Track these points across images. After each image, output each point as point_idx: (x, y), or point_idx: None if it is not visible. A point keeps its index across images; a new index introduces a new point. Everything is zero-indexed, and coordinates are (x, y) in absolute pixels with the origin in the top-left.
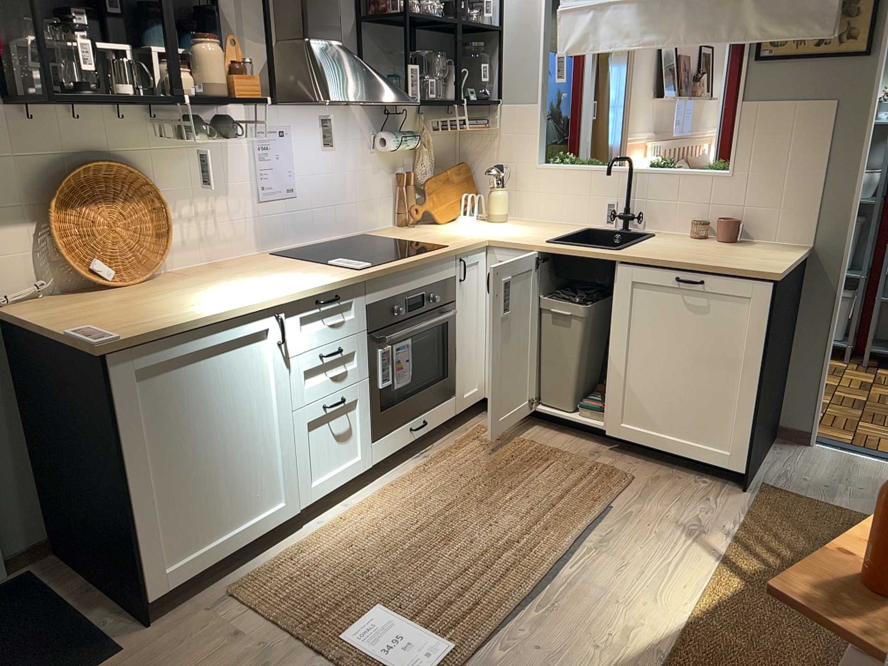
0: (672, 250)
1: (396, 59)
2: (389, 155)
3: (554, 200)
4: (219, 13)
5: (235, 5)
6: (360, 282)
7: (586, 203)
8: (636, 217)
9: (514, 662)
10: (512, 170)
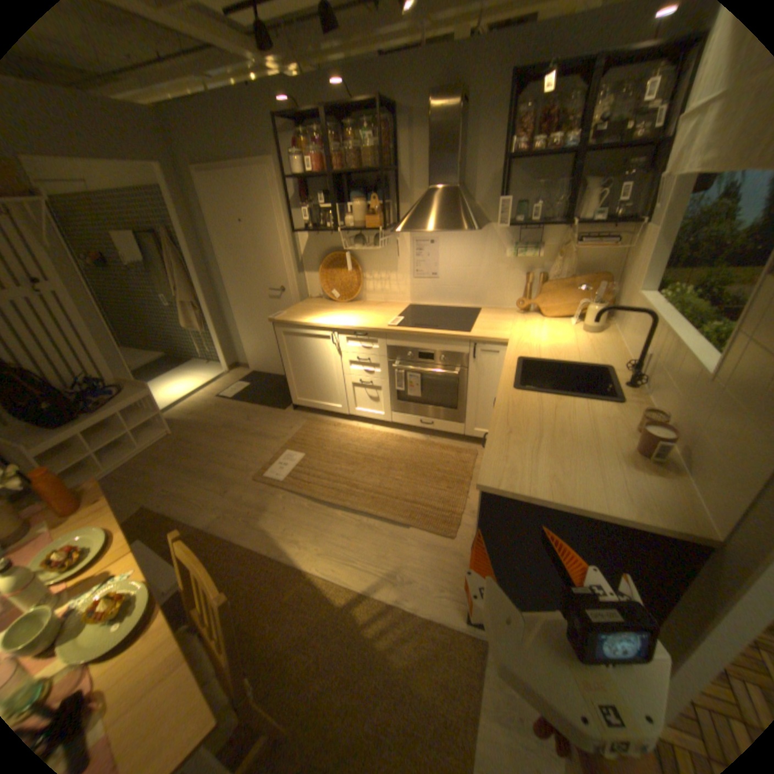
0: (543, 417)
1: (542, 184)
2: (524, 259)
3: (634, 330)
4: (395, 177)
5: (408, 170)
6: (380, 333)
7: (642, 344)
8: (650, 379)
9: (275, 502)
10: (632, 289)
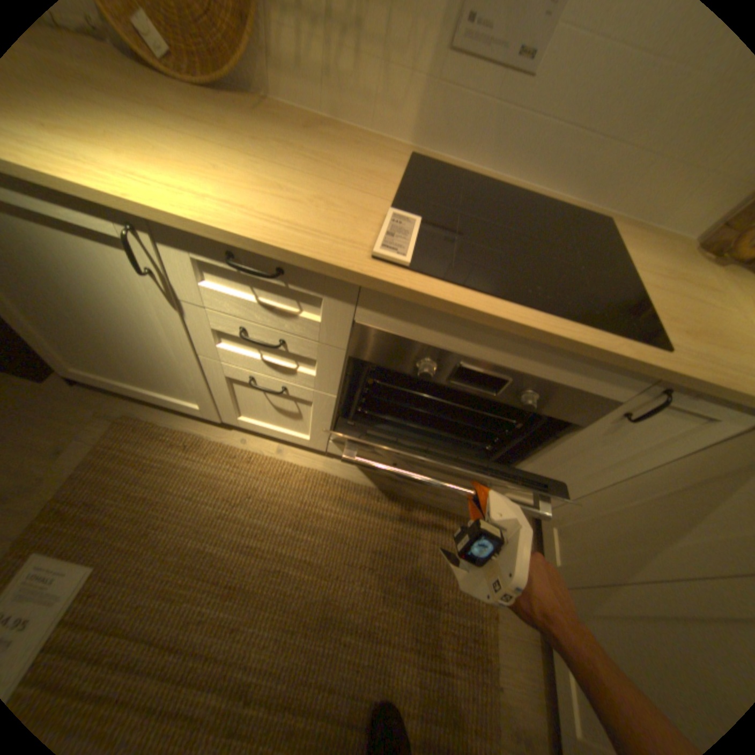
0: None
1: None
2: None
3: None
4: None
5: None
6: (343, 279)
7: None
8: None
9: None
10: None
